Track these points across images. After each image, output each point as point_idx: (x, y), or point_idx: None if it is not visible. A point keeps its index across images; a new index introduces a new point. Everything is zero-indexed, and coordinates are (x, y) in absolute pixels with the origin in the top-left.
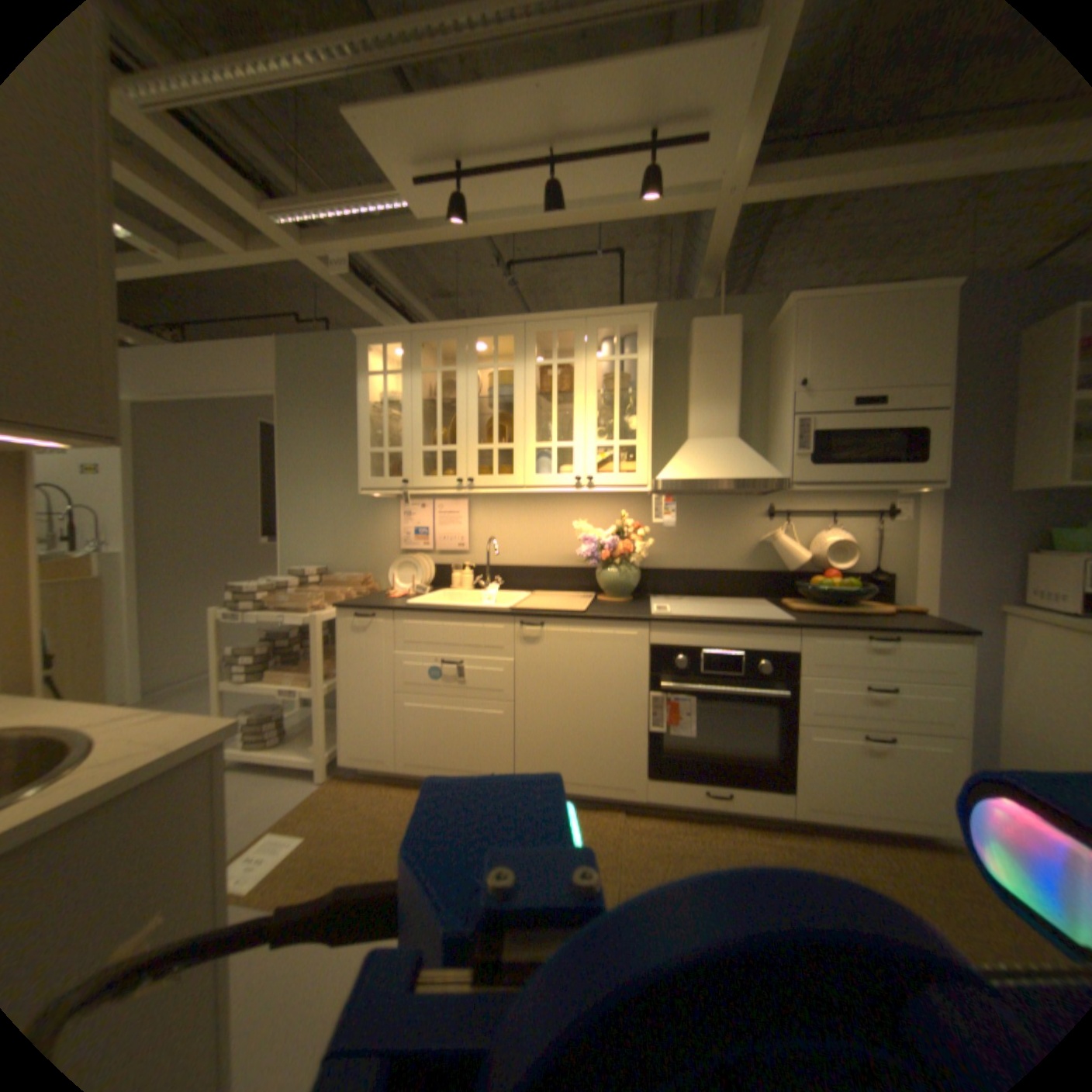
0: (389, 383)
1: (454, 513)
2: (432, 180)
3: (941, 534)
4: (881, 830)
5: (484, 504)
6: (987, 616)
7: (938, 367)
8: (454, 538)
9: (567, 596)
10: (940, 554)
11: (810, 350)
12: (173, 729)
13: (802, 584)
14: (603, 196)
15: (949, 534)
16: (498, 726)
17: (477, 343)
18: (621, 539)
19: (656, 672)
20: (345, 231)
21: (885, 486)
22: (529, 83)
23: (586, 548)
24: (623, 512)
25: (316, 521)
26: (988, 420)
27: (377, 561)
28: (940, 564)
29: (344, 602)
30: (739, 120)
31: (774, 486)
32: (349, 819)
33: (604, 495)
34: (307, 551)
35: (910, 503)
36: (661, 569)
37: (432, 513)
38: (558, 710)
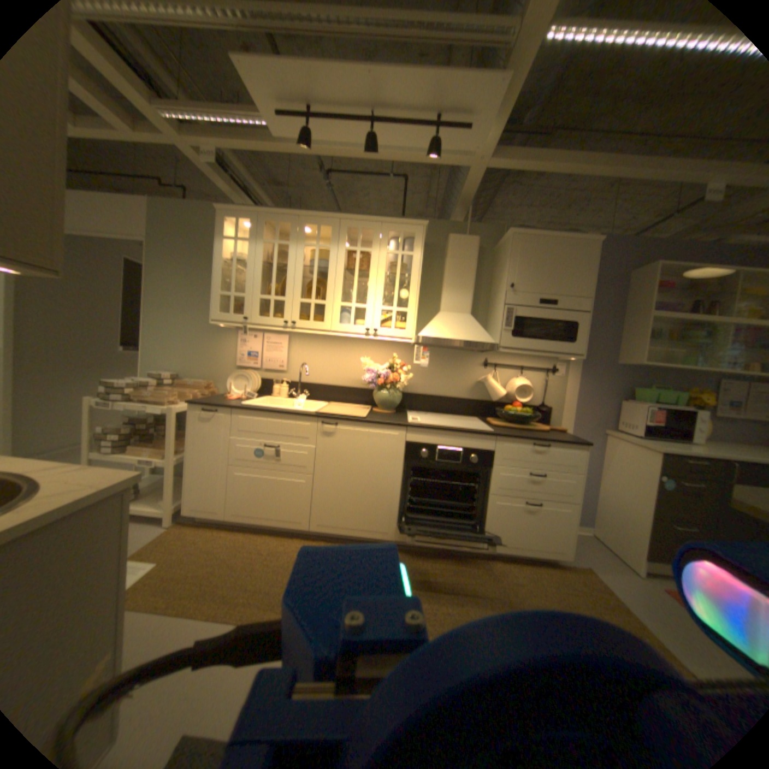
0: (236, 246)
1: (277, 344)
2: (287, 114)
3: (578, 386)
4: (529, 557)
5: (299, 340)
6: (597, 436)
7: (586, 287)
8: (276, 362)
9: (352, 407)
10: (577, 398)
11: (517, 266)
12: (93, 477)
13: (499, 410)
14: (400, 145)
15: (582, 386)
16: (300, 491)
17: (304, 228)
18: (391, 372)
19: (407, 460)
20: (214, 132)
21: (550, 354)
22: (363, 69)
23: (367, 377)
24: (393, 355)
25: (170, 339)
26: (609, 321)
27: (216, 373)
28: (576, 404)
29: (193, 400)
30: (490, 120)
31: (489, 348)
32: (188, 552)
33: (382, 342)
34: (161, 362)
35: (563, 366)
36: (414, 394)
37: (261, 342)
38: (342, 482)
